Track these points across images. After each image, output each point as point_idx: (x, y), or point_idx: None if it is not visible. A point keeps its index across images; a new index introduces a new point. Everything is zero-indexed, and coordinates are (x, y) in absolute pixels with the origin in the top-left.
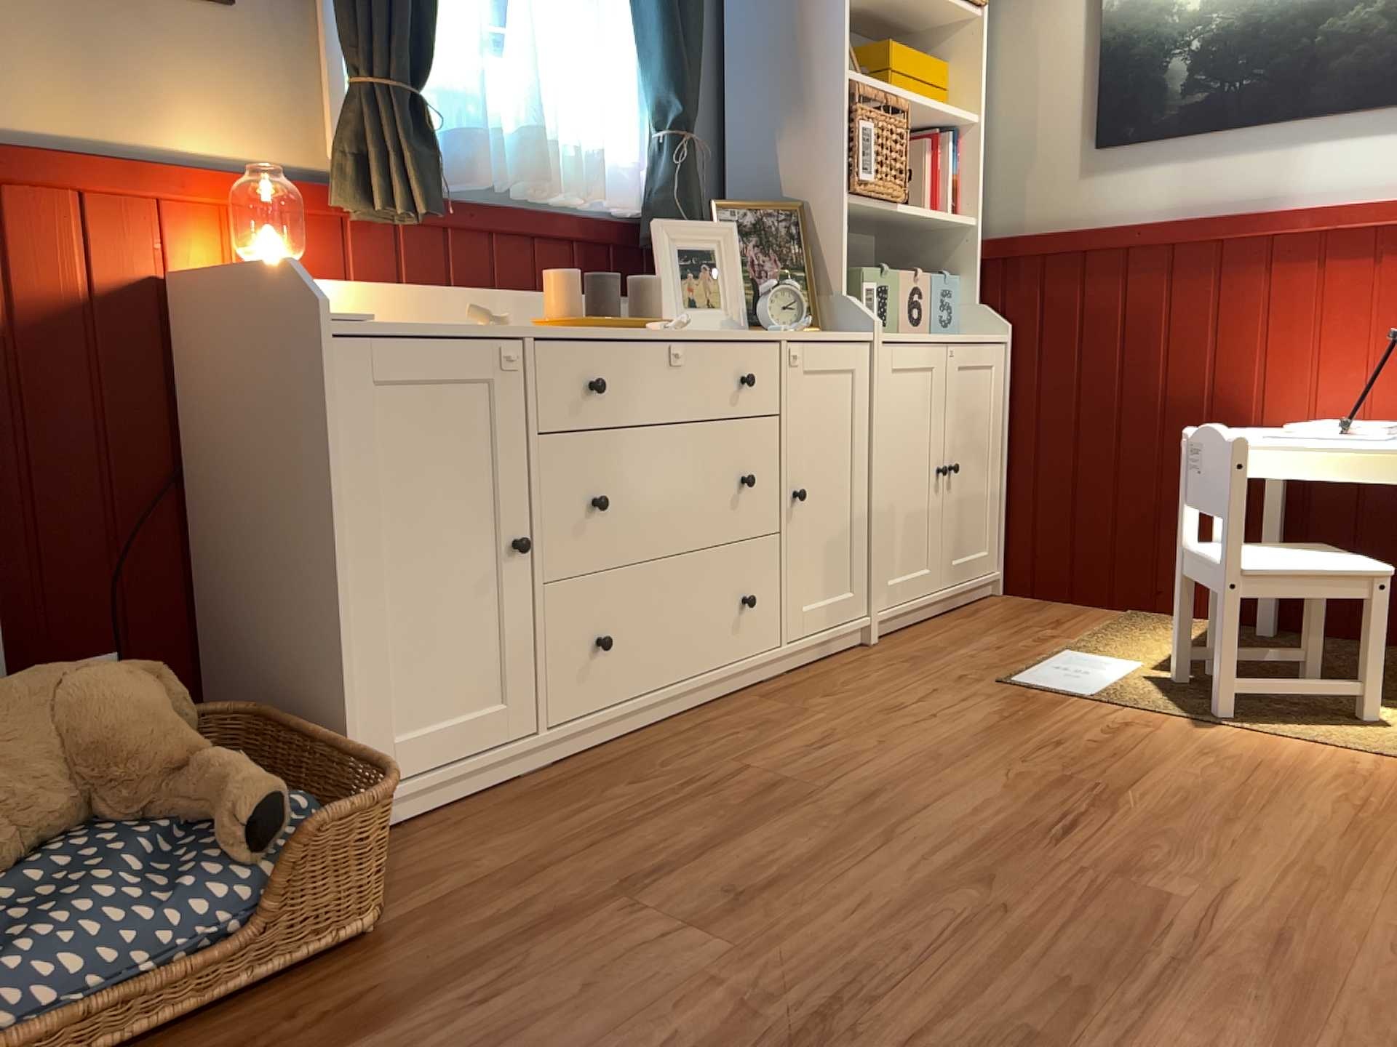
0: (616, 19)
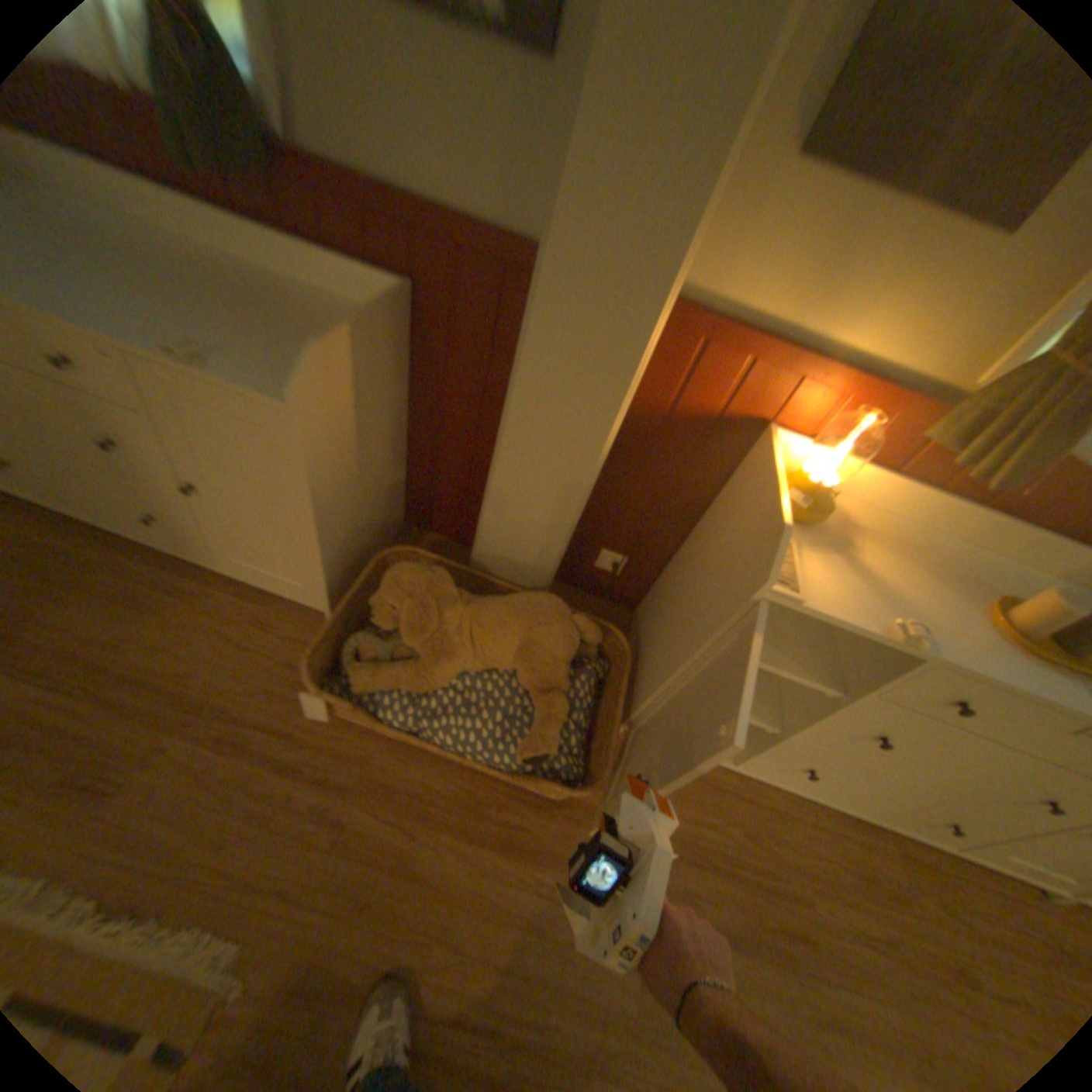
0: None
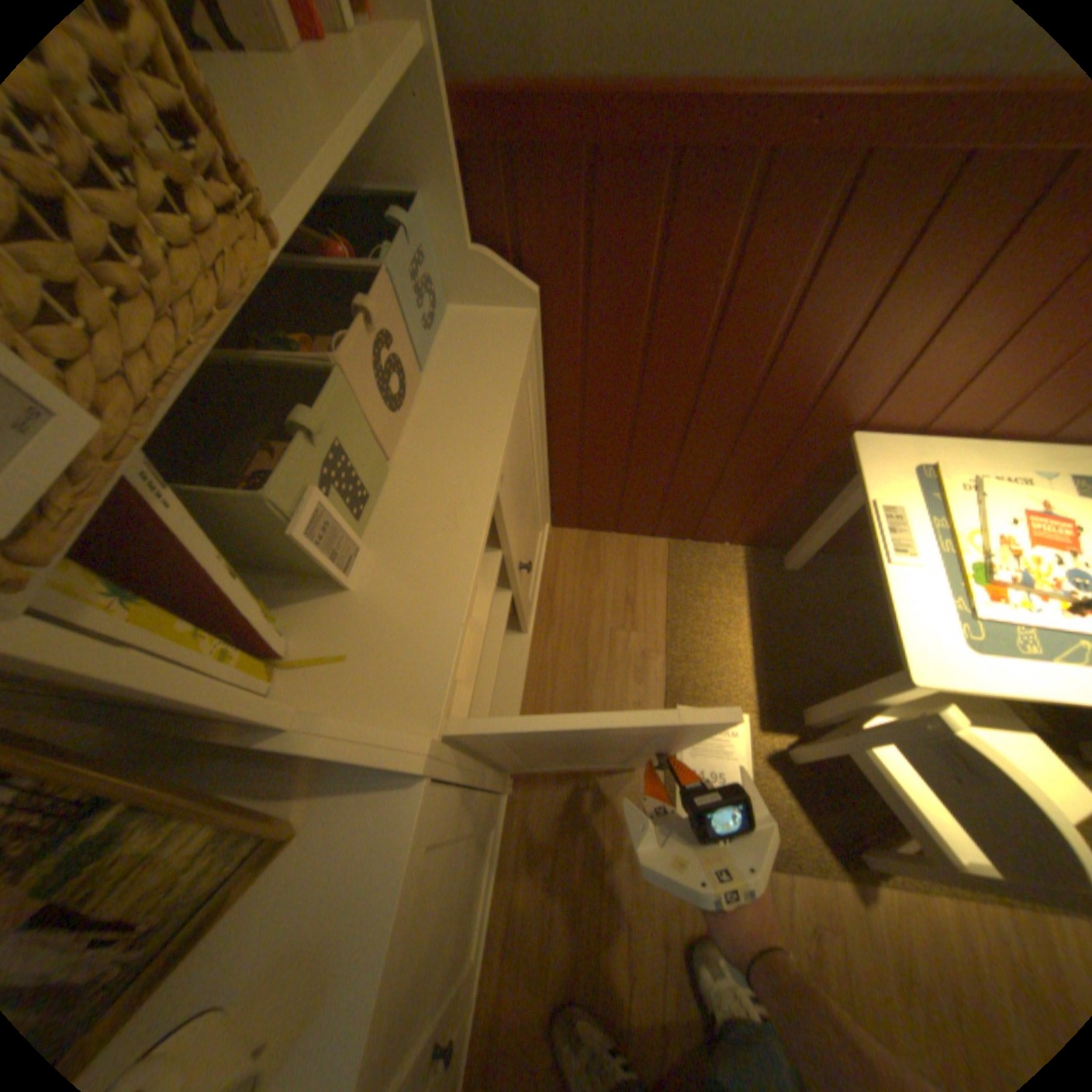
0: None
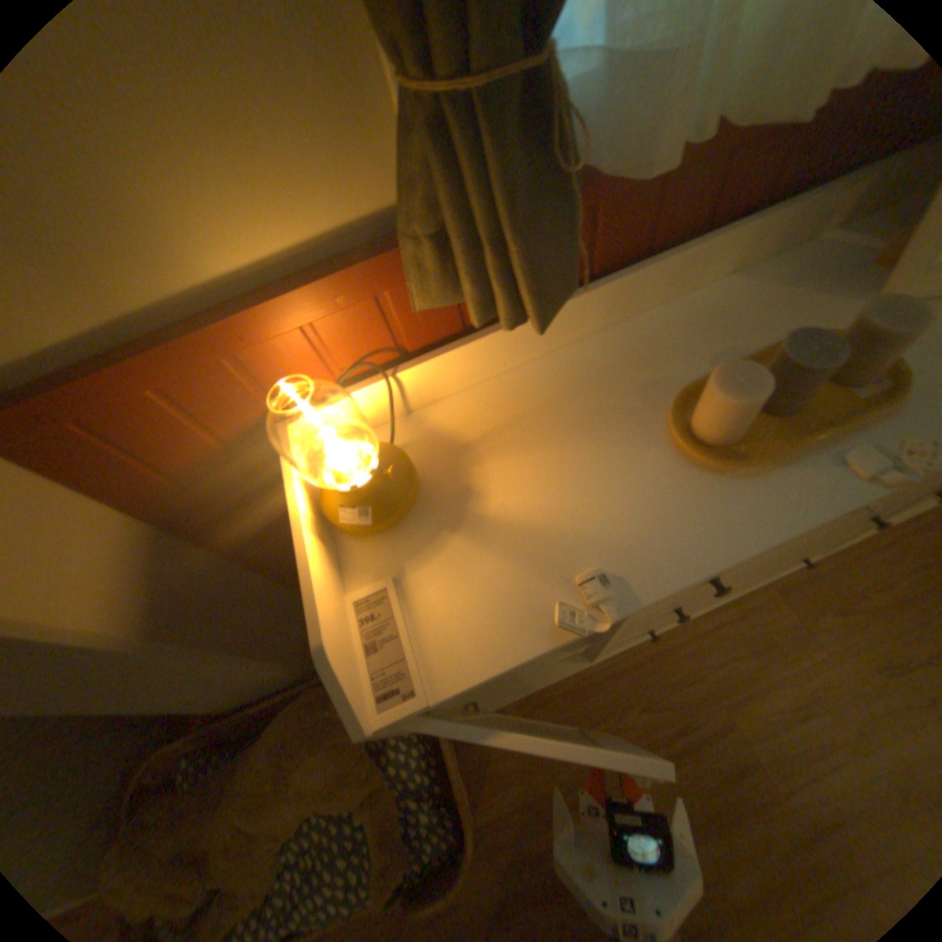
0: None
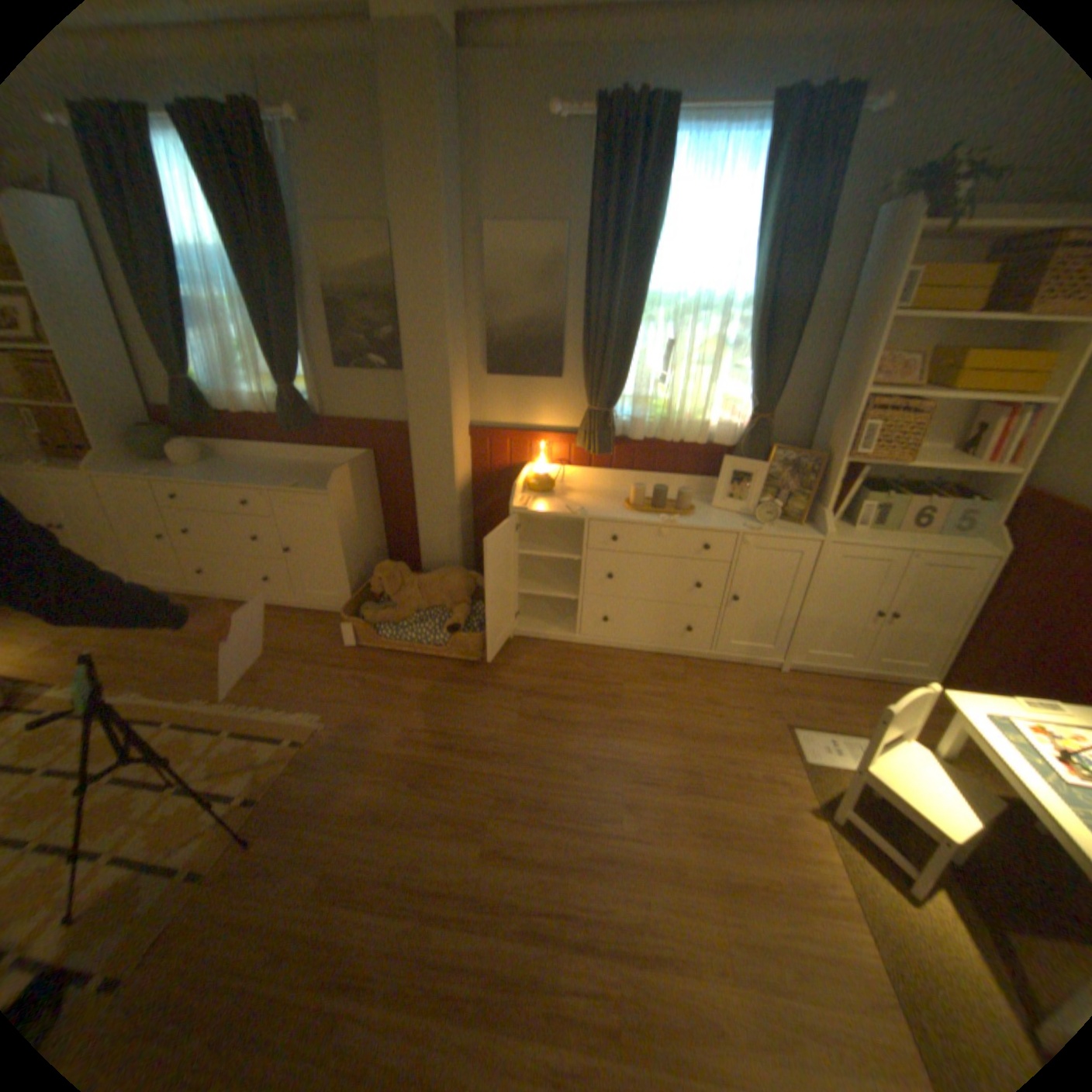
0: (742, 355)
